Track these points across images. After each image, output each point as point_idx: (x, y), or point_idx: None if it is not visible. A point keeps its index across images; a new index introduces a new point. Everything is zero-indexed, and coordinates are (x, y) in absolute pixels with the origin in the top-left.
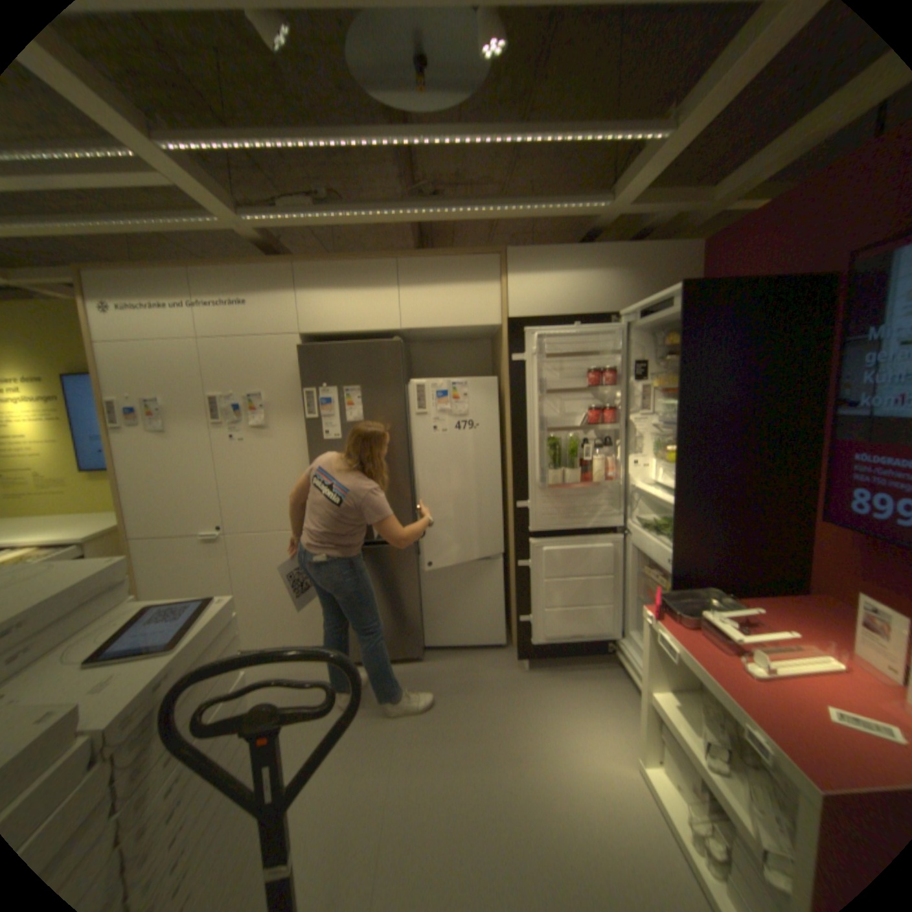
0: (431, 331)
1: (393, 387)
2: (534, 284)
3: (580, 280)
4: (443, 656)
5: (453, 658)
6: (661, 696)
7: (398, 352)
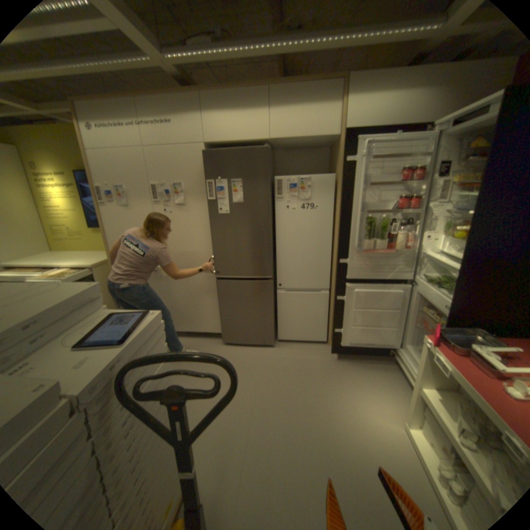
0: (289, 140)
1: (263, 180)
2: (368, 101)
3: (404, 97)
4: (286, 345)
5: (292, 347)
6: (430, 393)
7: (267, 155)
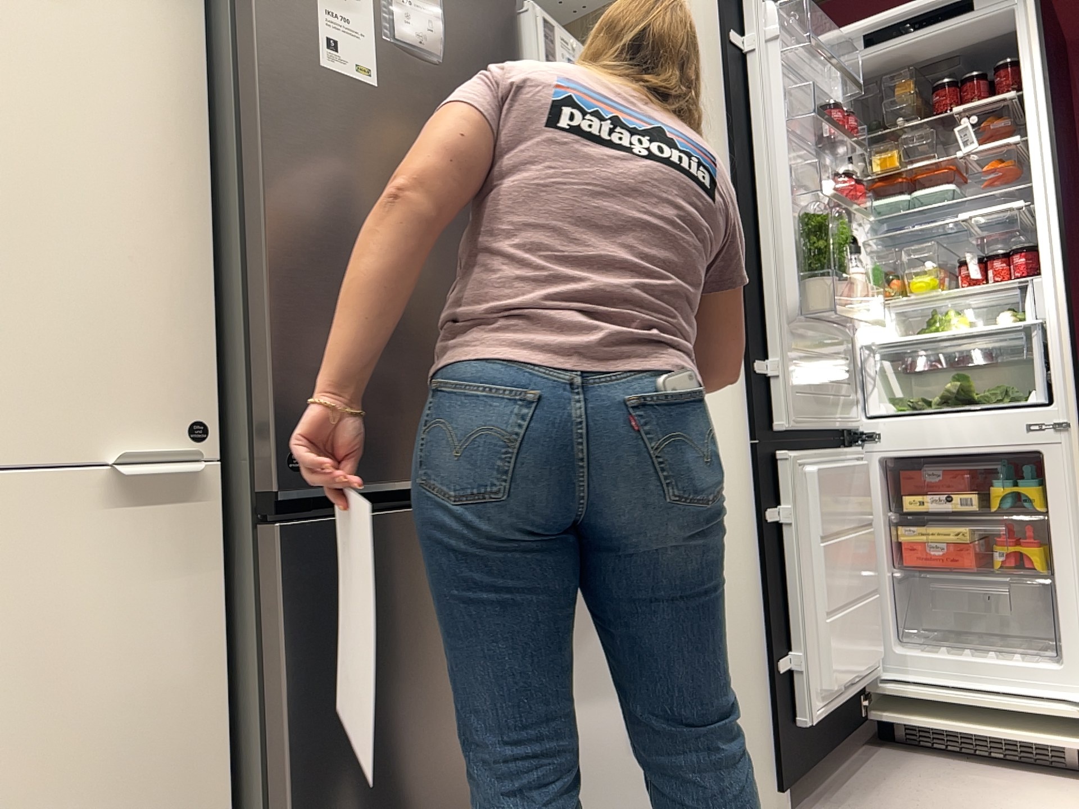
0: None
1: (498, 0)
2: None
3: None
4: None
5: None
6: None
7: None
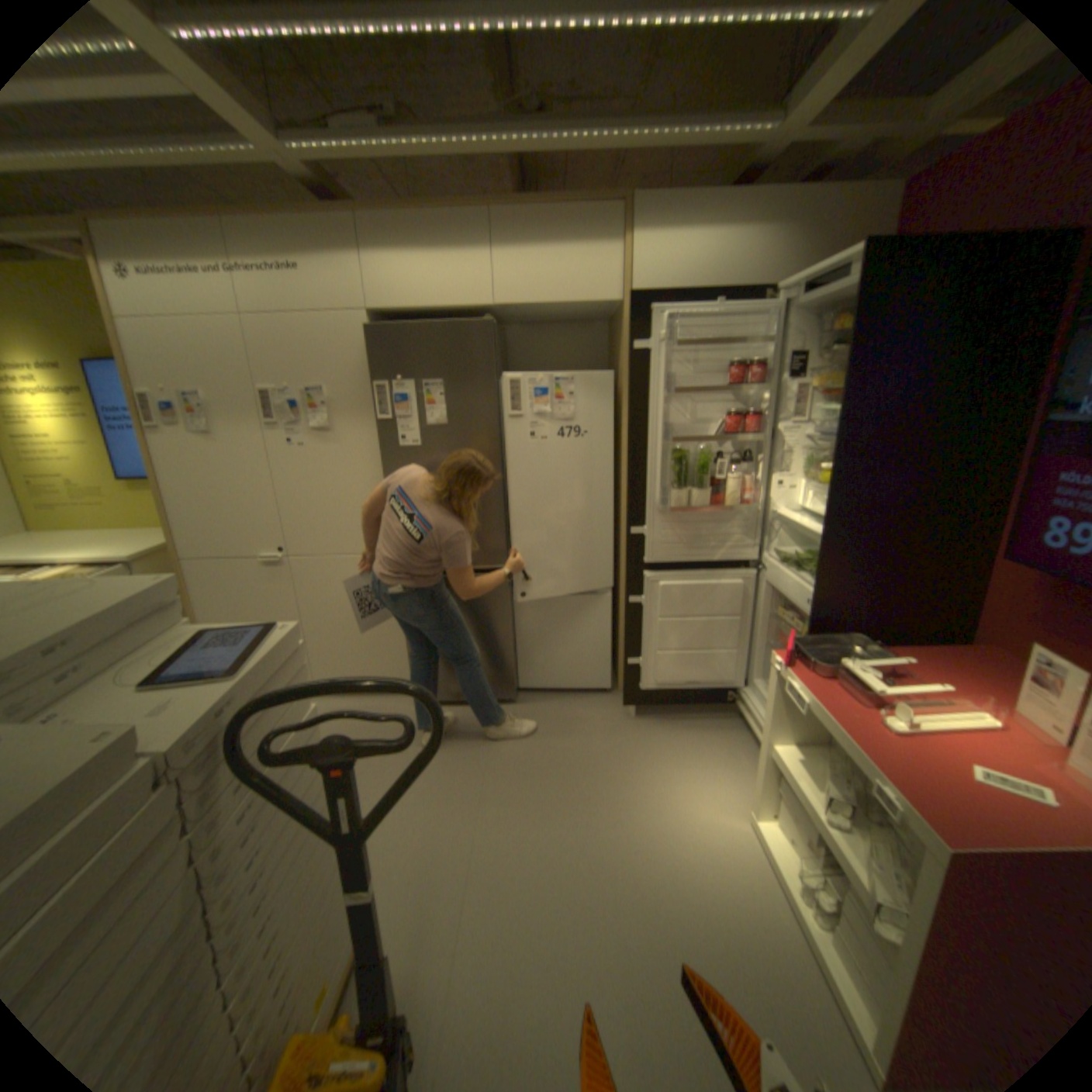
0: (532, 309)
1: (483, 382)
2: (668, 244)
3: (729, 239)
4: (540, 699)
5: (551, 701)
6: (783, 748)
7: (489, 335)
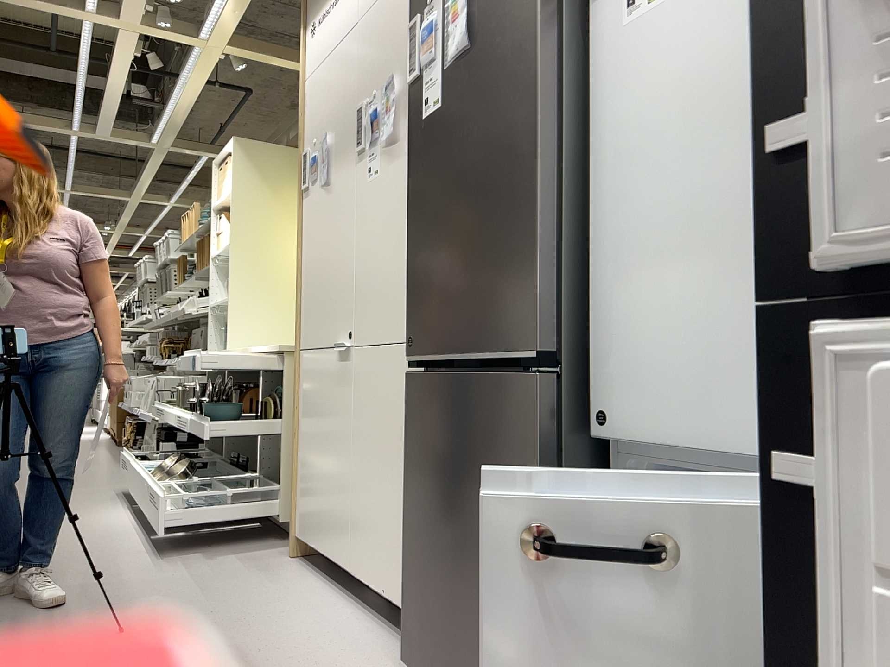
0: None
1: None
2: None
3: None
4: None
5: None
6: None
7: None
